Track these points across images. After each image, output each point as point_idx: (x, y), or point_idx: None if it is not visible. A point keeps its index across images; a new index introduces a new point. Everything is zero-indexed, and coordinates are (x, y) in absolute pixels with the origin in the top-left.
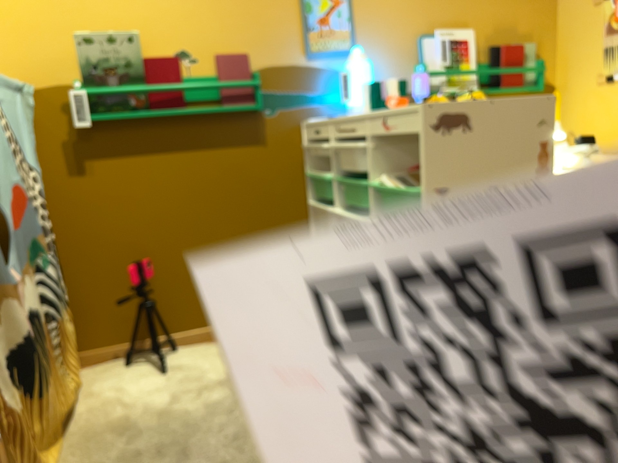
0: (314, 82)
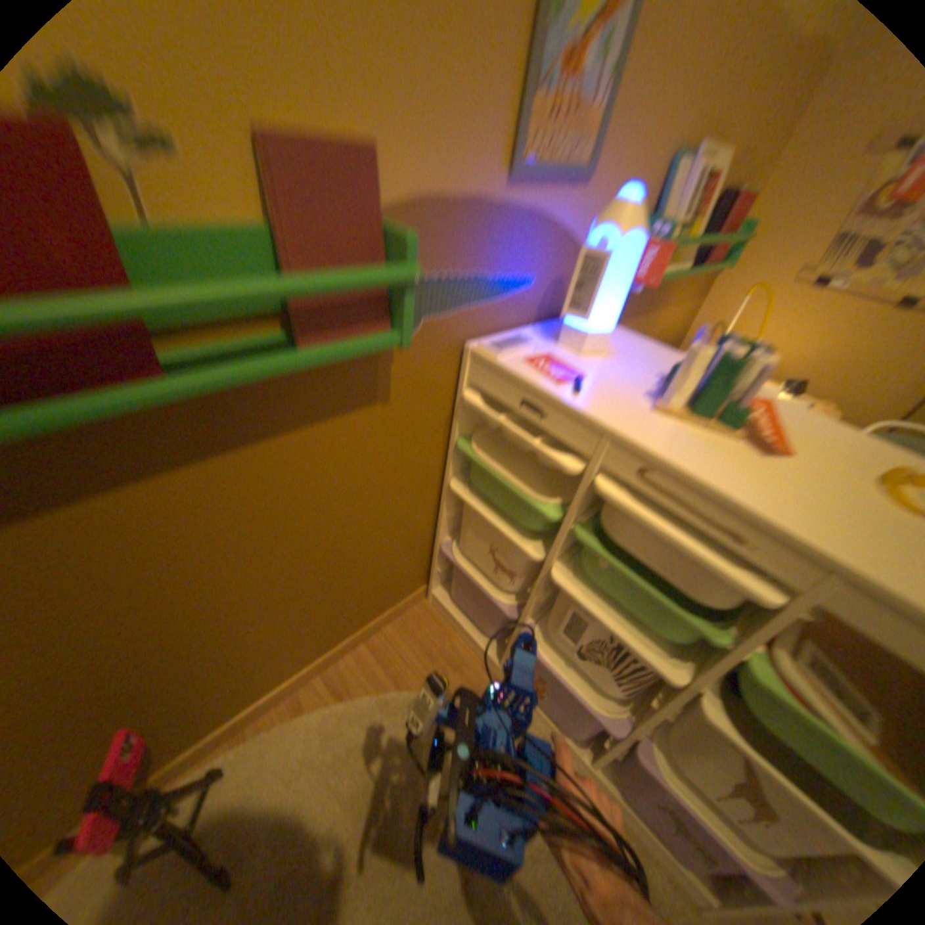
0: (509, 242)
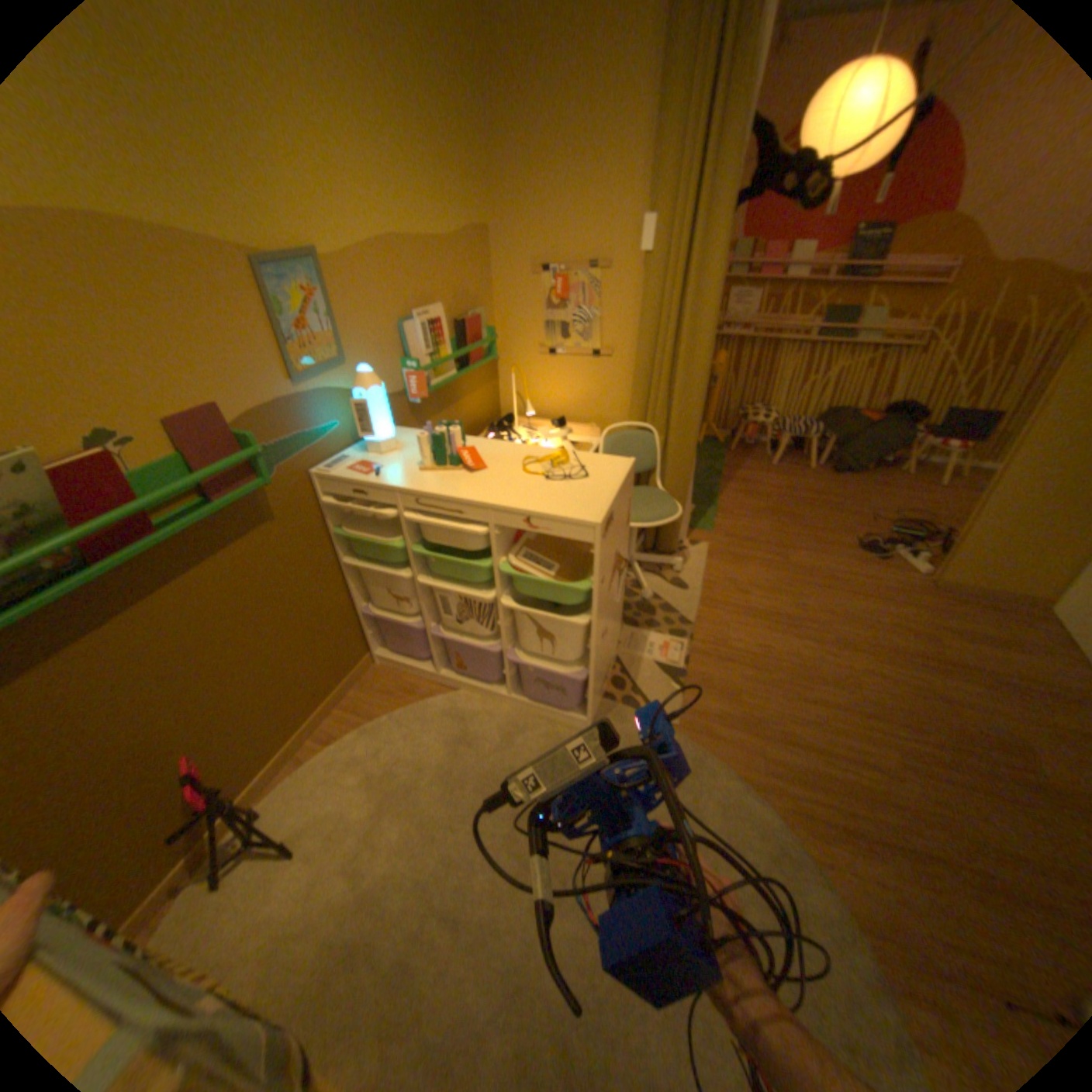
0: (309, 413)
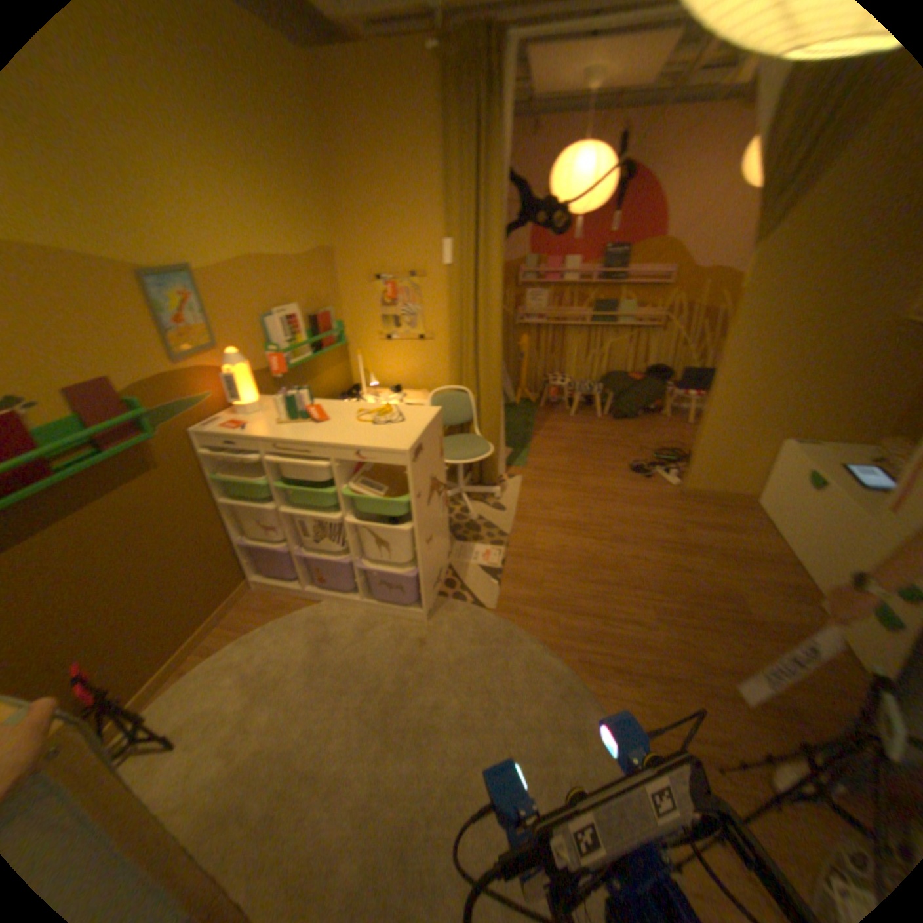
0: (185, 385)
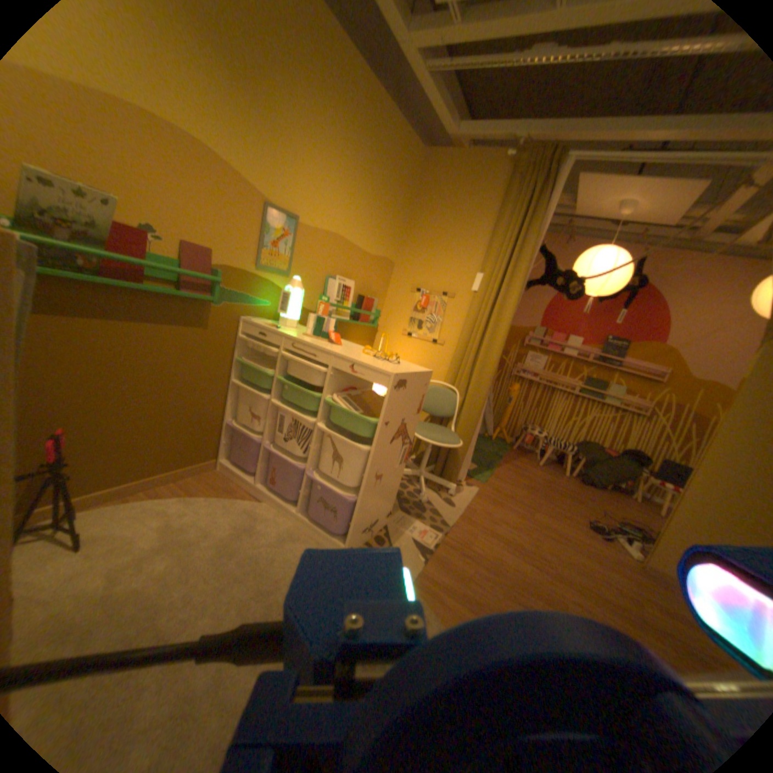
0: (257, 289)
